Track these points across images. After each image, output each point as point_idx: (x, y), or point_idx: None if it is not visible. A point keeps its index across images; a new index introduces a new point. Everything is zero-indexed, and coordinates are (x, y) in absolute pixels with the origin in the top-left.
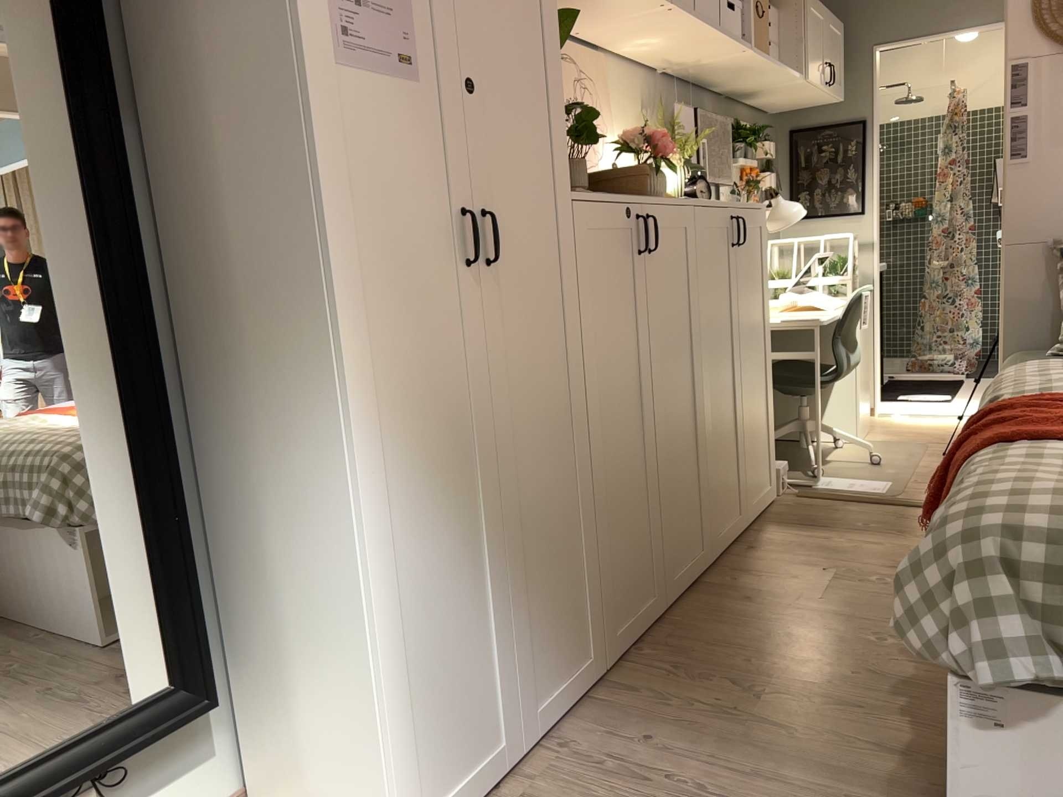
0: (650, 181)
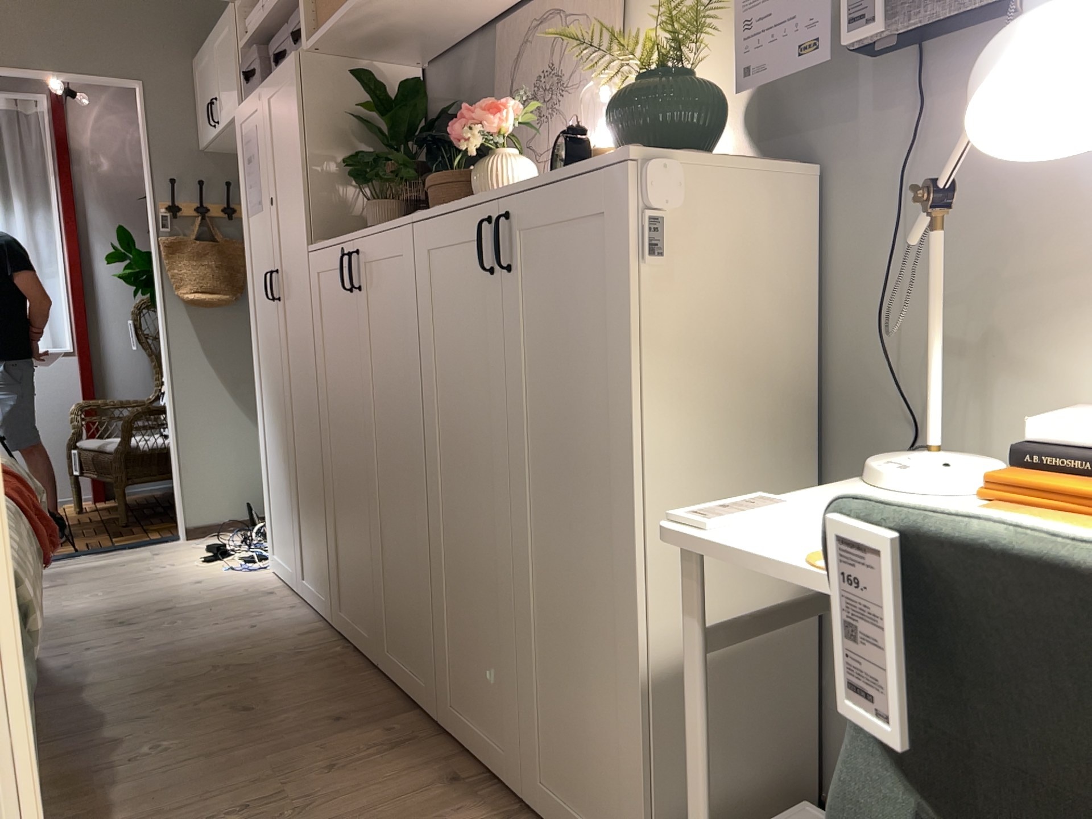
0: (473, 182)
